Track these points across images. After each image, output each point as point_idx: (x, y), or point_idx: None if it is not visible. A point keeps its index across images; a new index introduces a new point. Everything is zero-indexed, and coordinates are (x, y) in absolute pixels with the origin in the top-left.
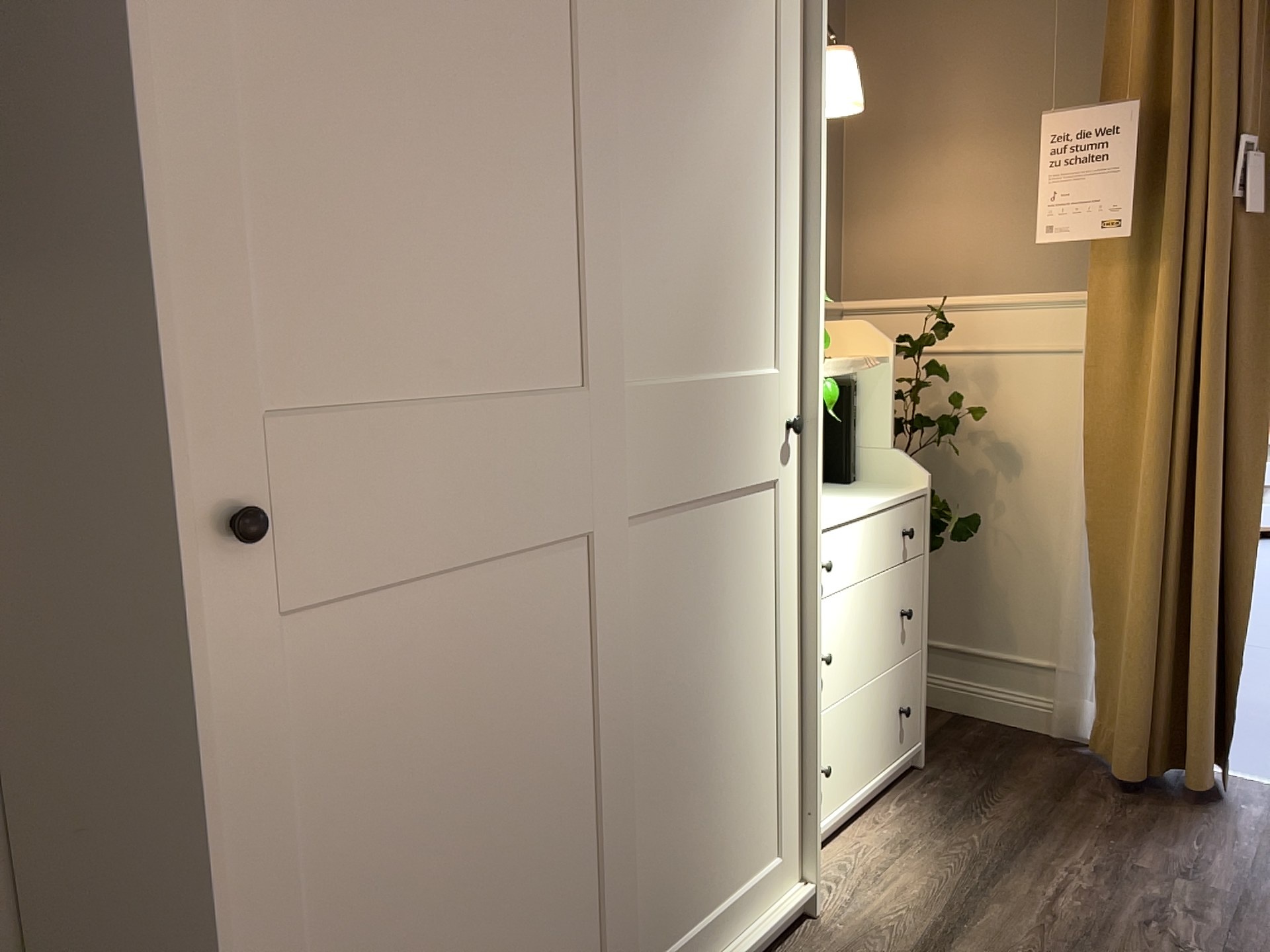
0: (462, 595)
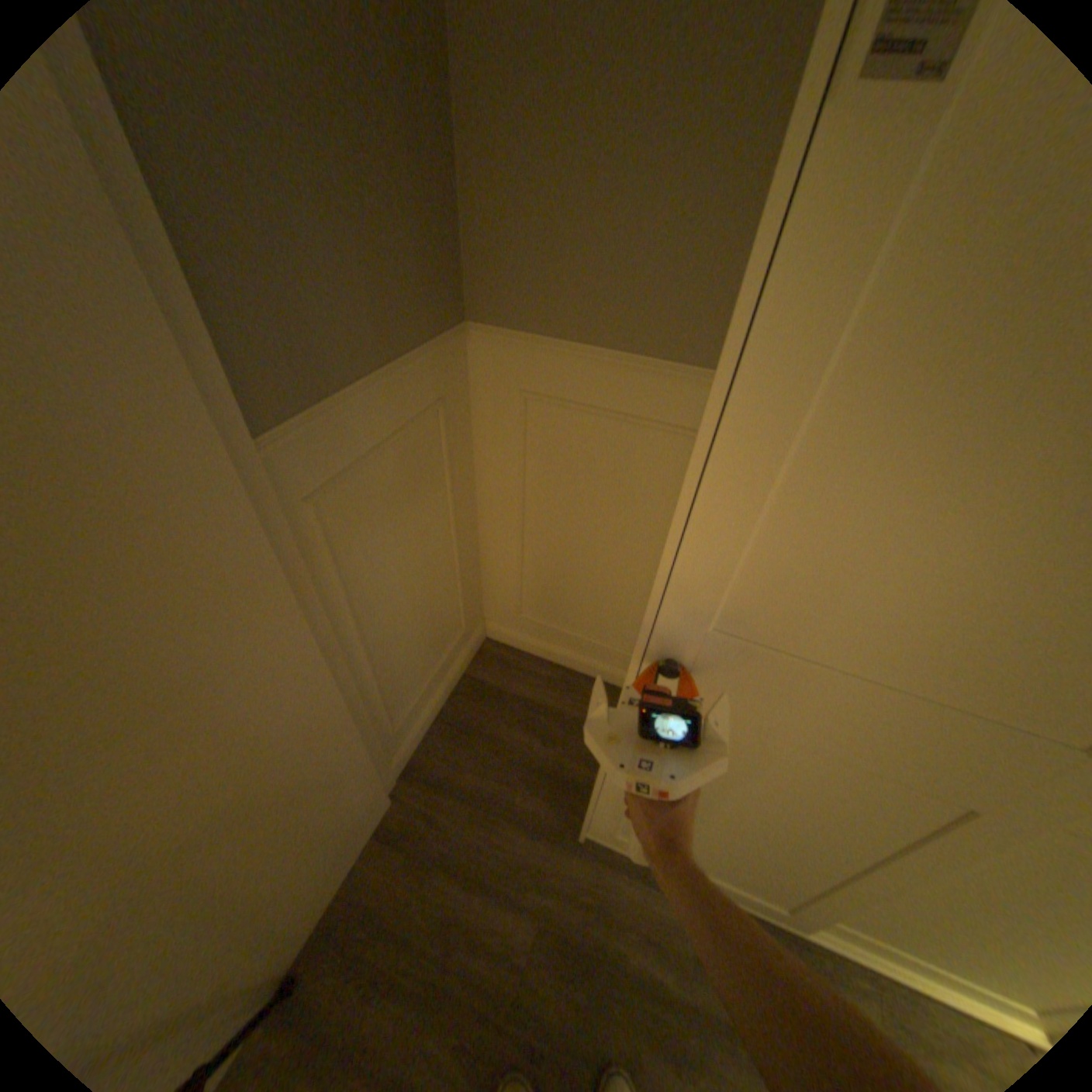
0: (780, 754)
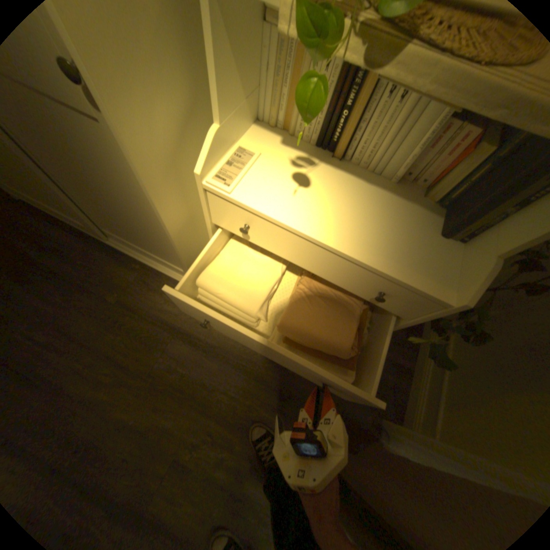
0: None
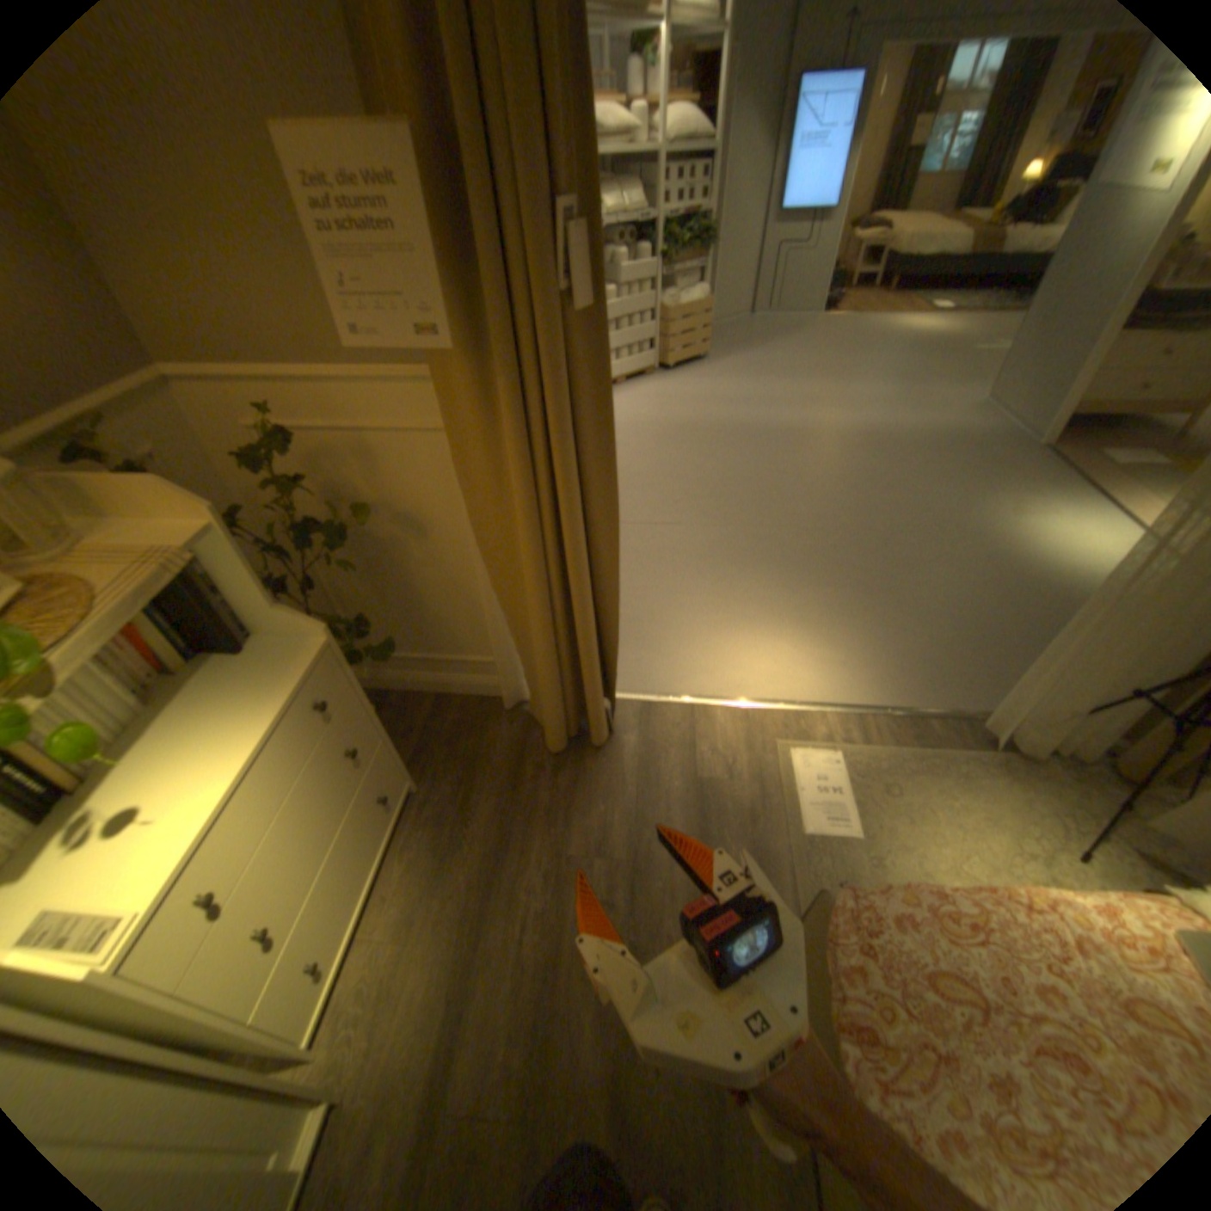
0: None
